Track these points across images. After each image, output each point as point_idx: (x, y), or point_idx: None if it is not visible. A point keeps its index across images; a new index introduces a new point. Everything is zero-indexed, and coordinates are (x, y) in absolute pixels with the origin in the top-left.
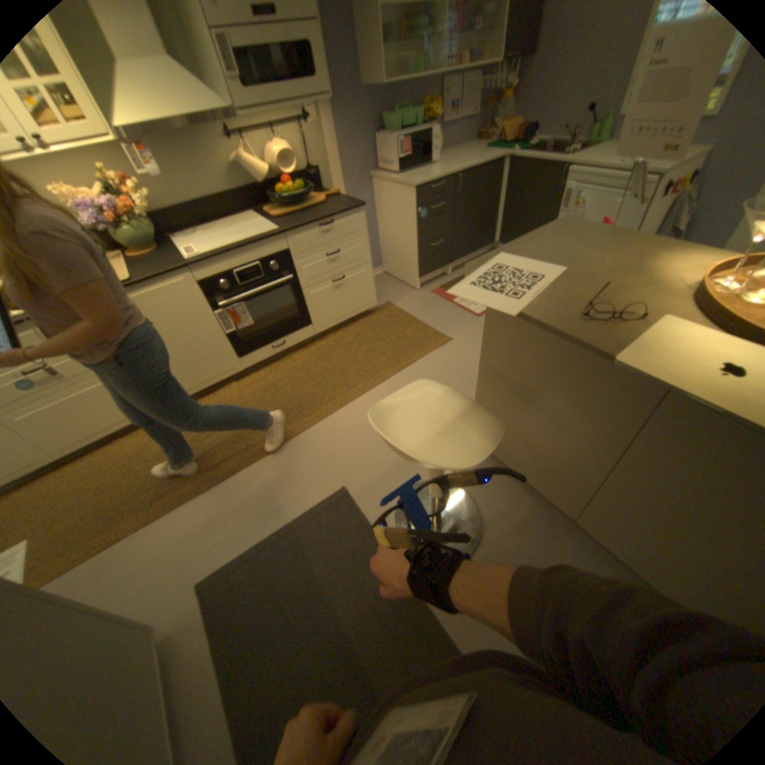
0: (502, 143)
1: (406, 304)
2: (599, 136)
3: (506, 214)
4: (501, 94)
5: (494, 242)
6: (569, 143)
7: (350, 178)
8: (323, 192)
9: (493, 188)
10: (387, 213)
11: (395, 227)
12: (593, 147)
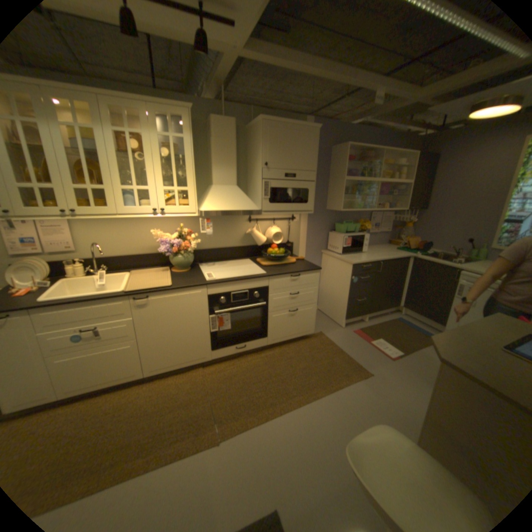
0: (407, 249)
1: (335, 336)
2: (477, 257)
3: (410, 290)
4: (404, 224)
5: (400, 306)
6: (455, 257)
7: (309, 251)
8: (293, 257)
9: (401, 273)
10: (328, 274)
11: (333, 284)
12: (475, 262)
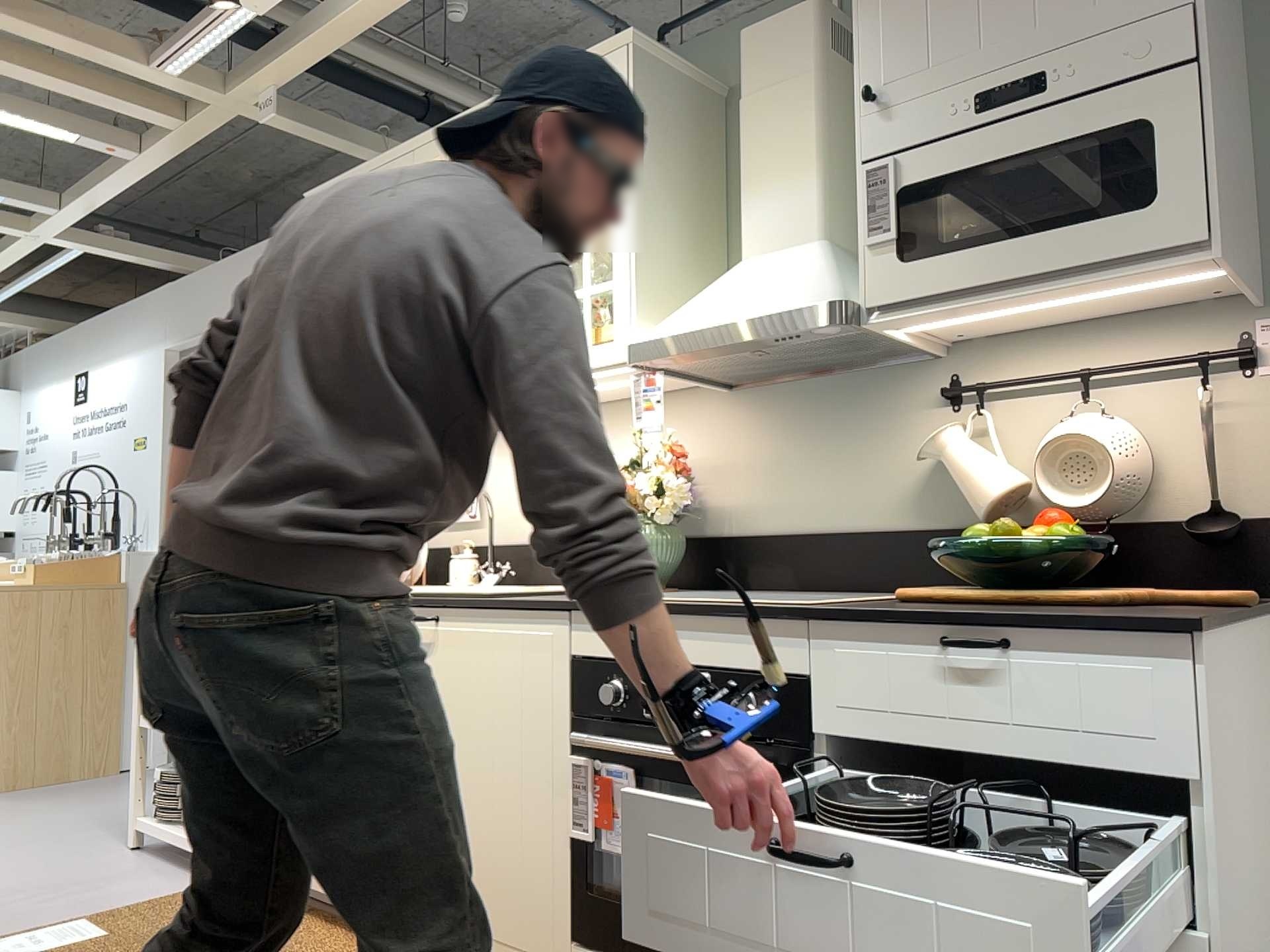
0: None
1: None
2: None
3: None
4: None
5: None
6: None
7: None
8: (1209, 597)
9: None
10: None
11: None
12: None
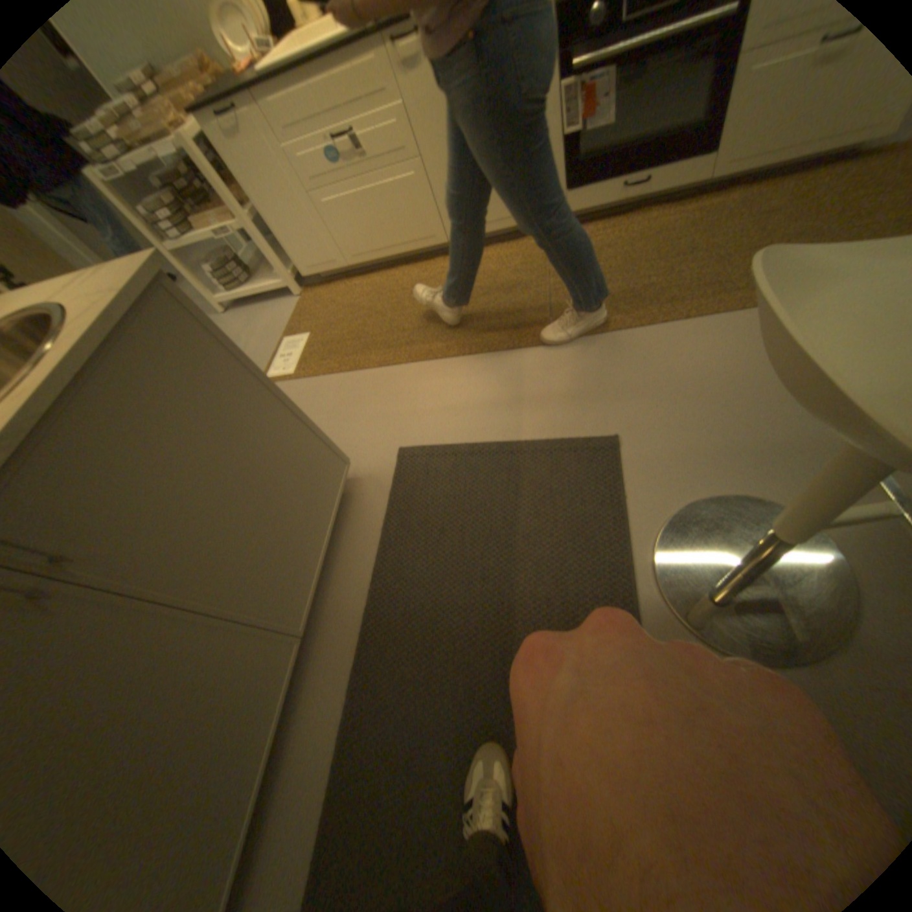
0: None
1: None
2: None
3: None
4: None
5: None
6: None
7: None
8: None
9: None
10: None
11: None
12: None
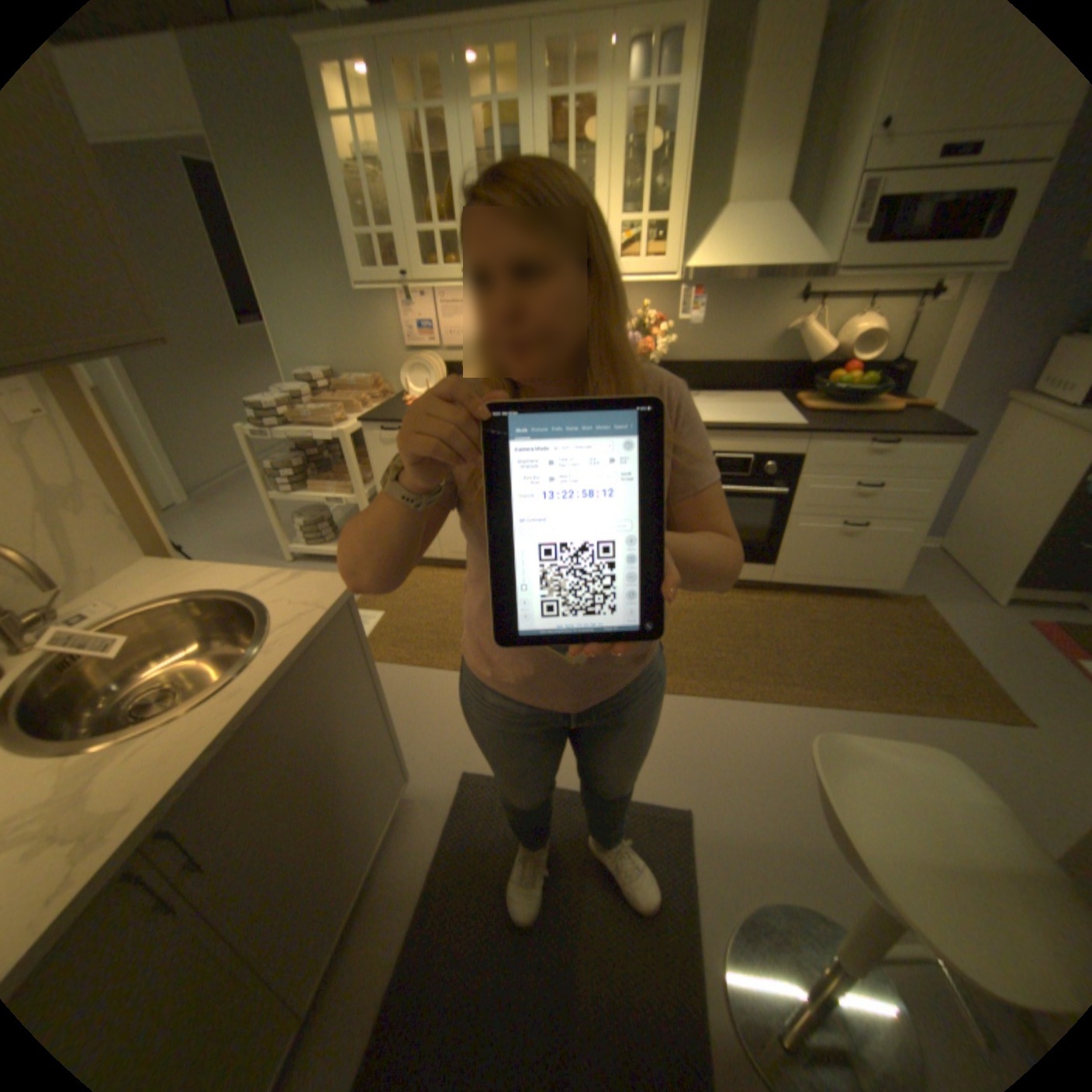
0: None
1: (963, 617)
2: None
3: None
4: None
5: None
6: None
7: (967, 391)
8: (905, 399)
9: None
10: (1009, 462)
11: (1013, 489)
12: None
